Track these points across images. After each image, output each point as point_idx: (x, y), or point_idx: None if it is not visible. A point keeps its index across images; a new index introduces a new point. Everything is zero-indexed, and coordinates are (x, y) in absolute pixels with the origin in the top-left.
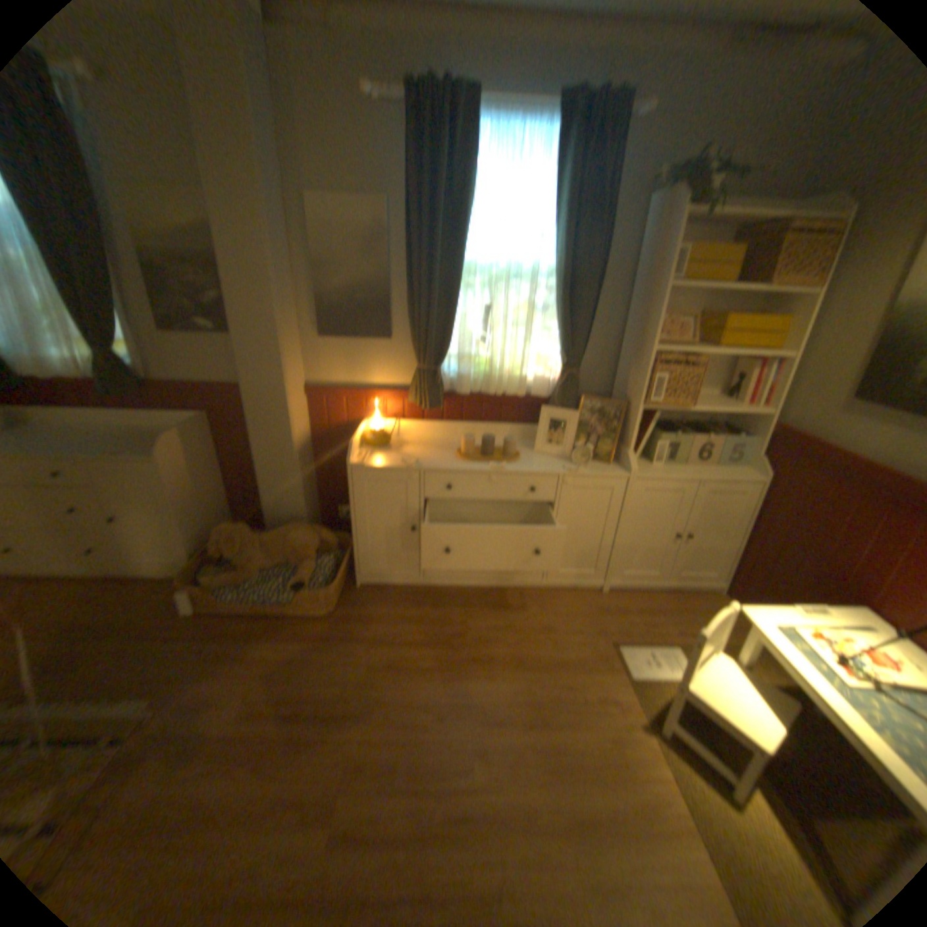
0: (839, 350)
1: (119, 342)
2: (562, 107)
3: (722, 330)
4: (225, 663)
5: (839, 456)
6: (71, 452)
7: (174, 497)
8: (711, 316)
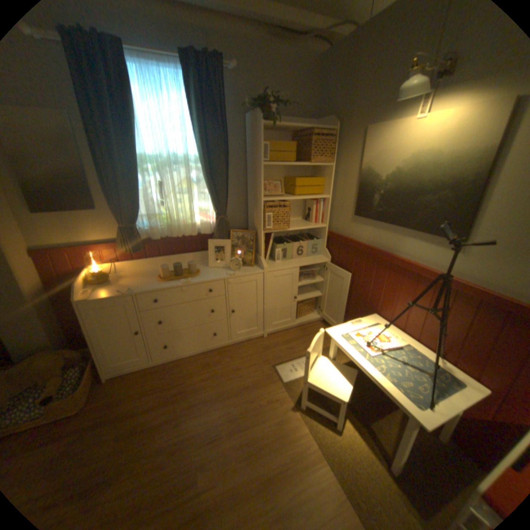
0: (345, 192)
1: None
2: (181, 58)
3: (294, 186)
4: None
5: (353, 243)
6: None
7: None
8: (289, 179)
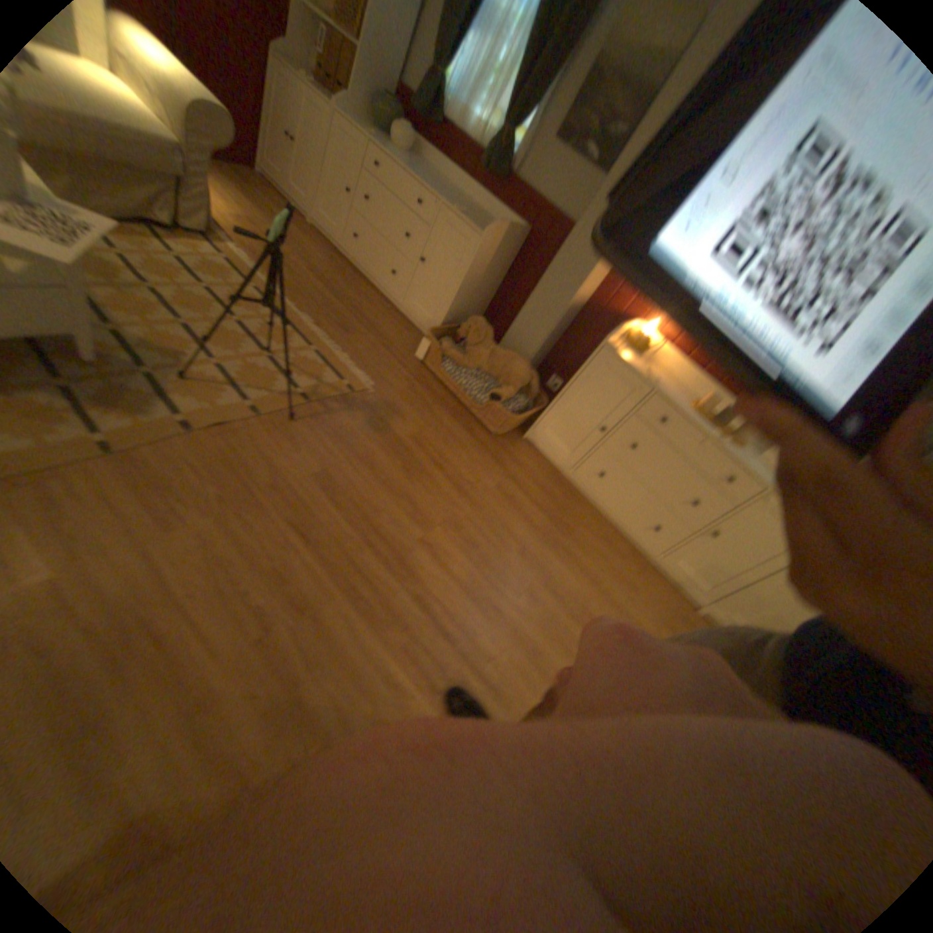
0: None
1: (525, 128)
2: None
3: None
4: (424, 403)
5: None
6: (441, 193)
7: (472, 273)
8: None
